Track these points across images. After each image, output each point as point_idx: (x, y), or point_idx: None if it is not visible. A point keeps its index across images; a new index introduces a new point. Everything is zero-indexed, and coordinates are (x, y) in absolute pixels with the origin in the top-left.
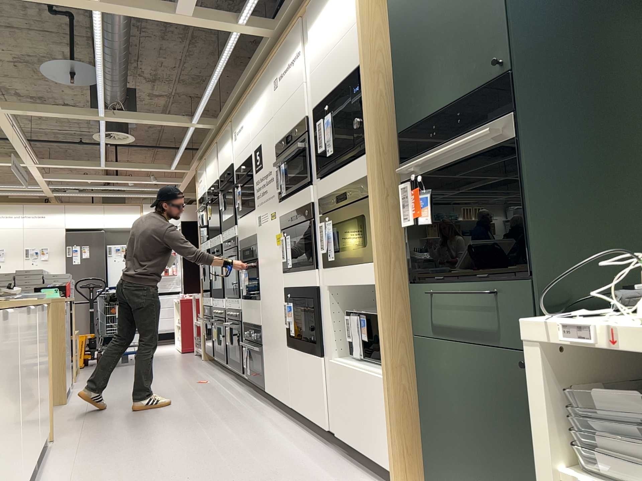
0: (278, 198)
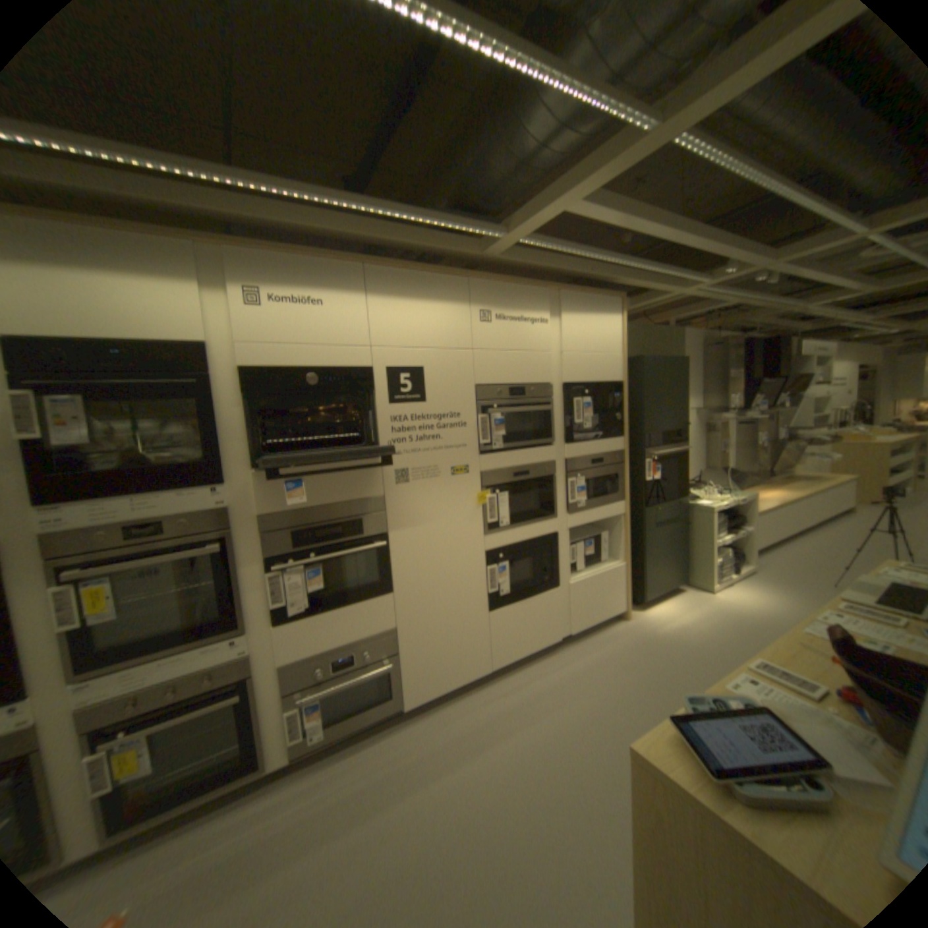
0: (478, 450)
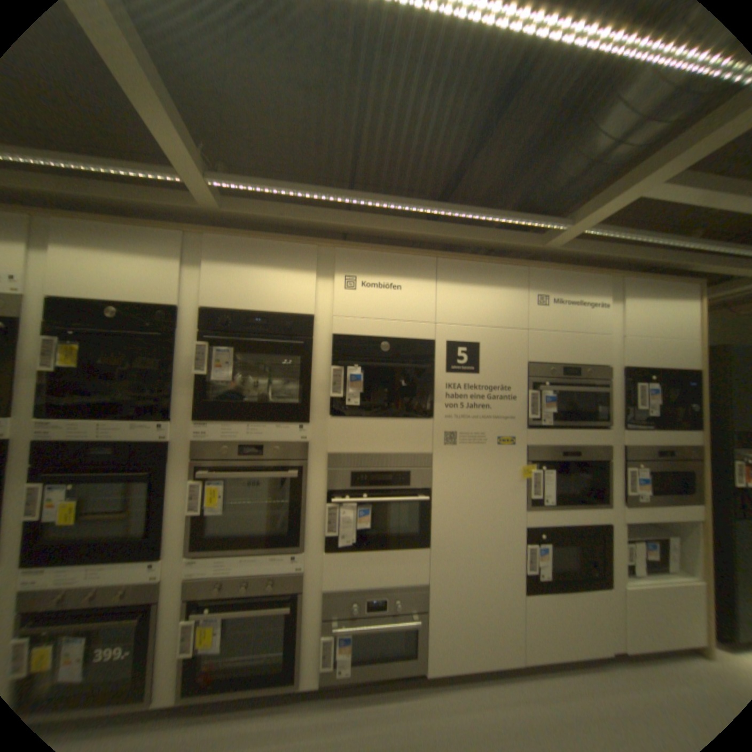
0: (527, 424)
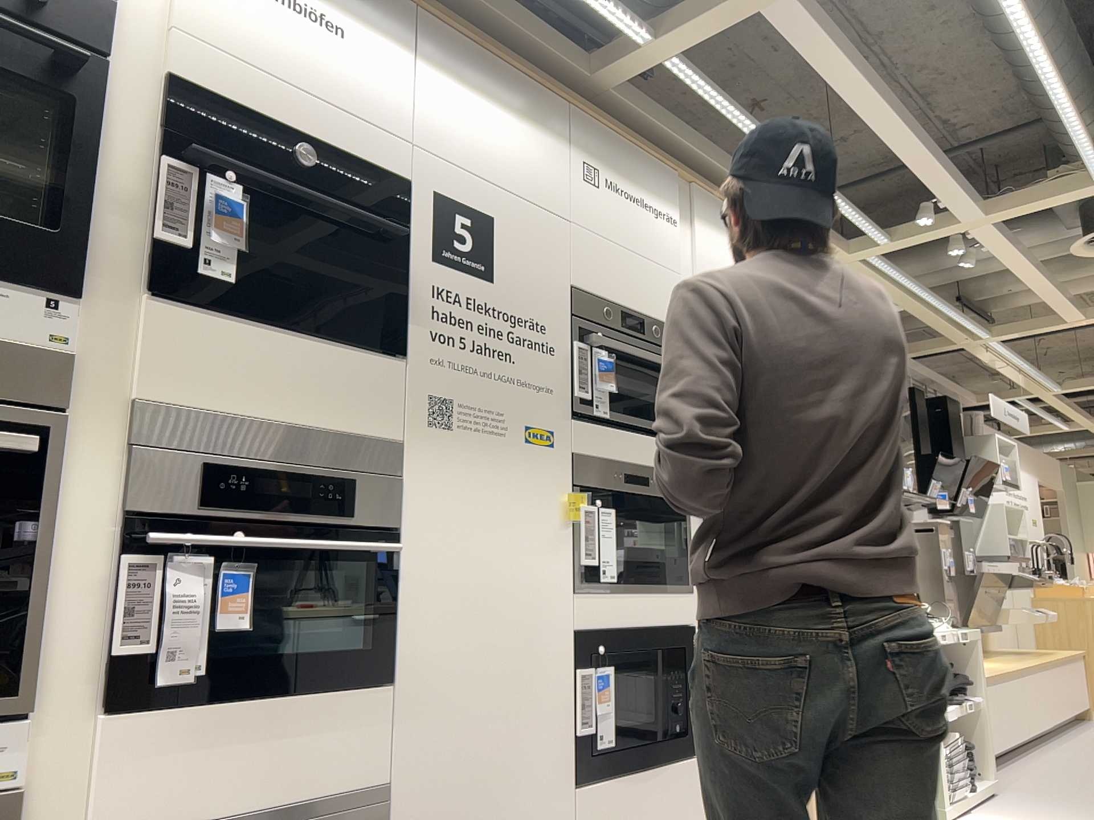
0: (571, 408)
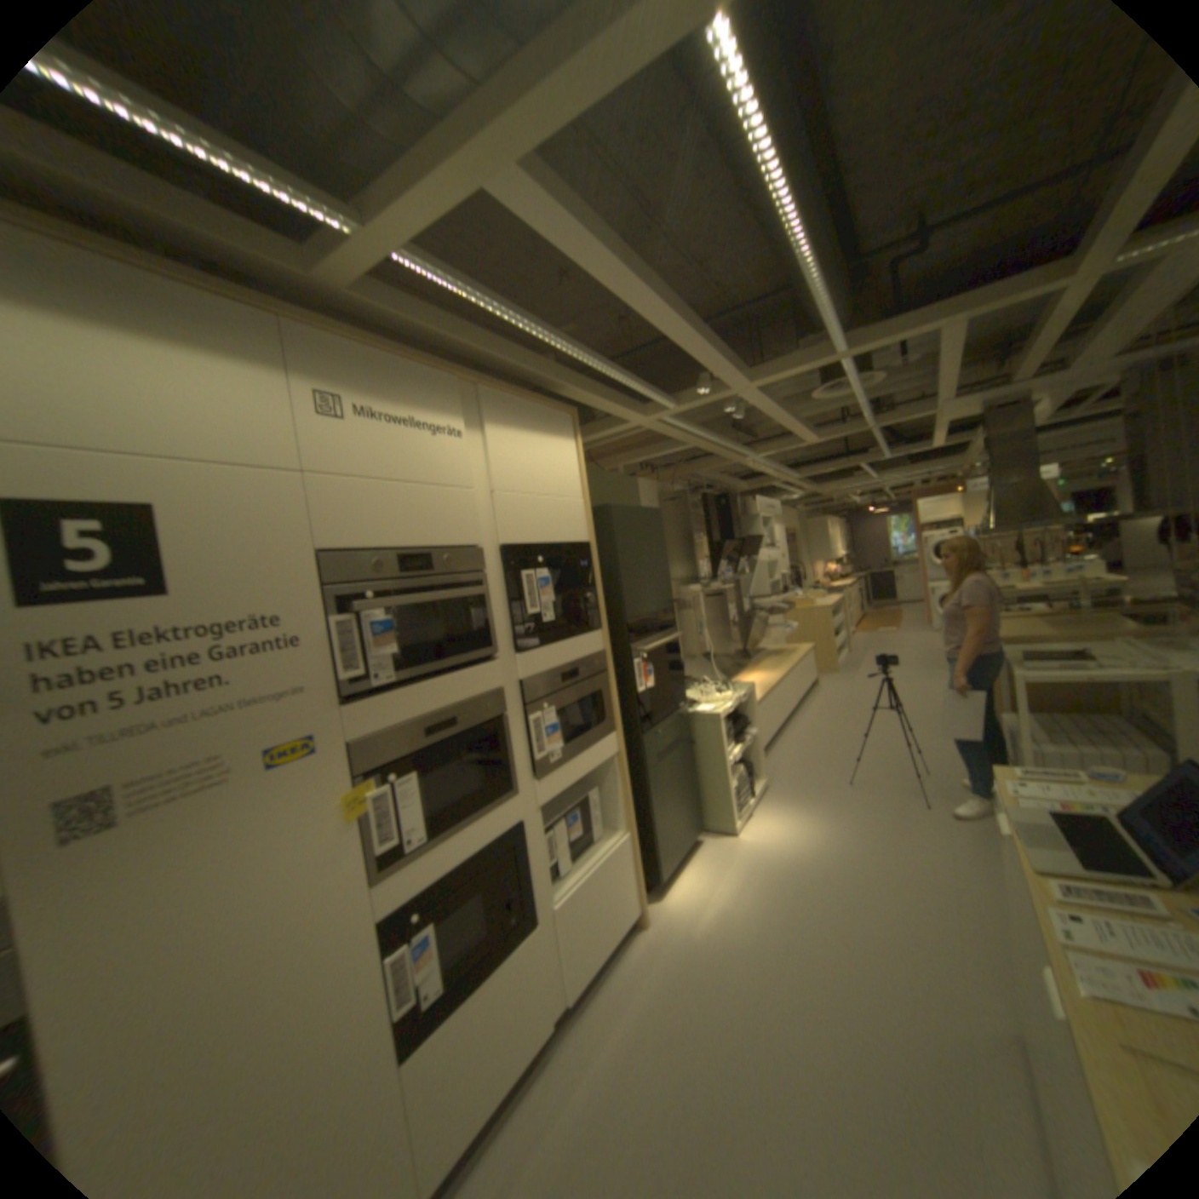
0: (339, 695)
